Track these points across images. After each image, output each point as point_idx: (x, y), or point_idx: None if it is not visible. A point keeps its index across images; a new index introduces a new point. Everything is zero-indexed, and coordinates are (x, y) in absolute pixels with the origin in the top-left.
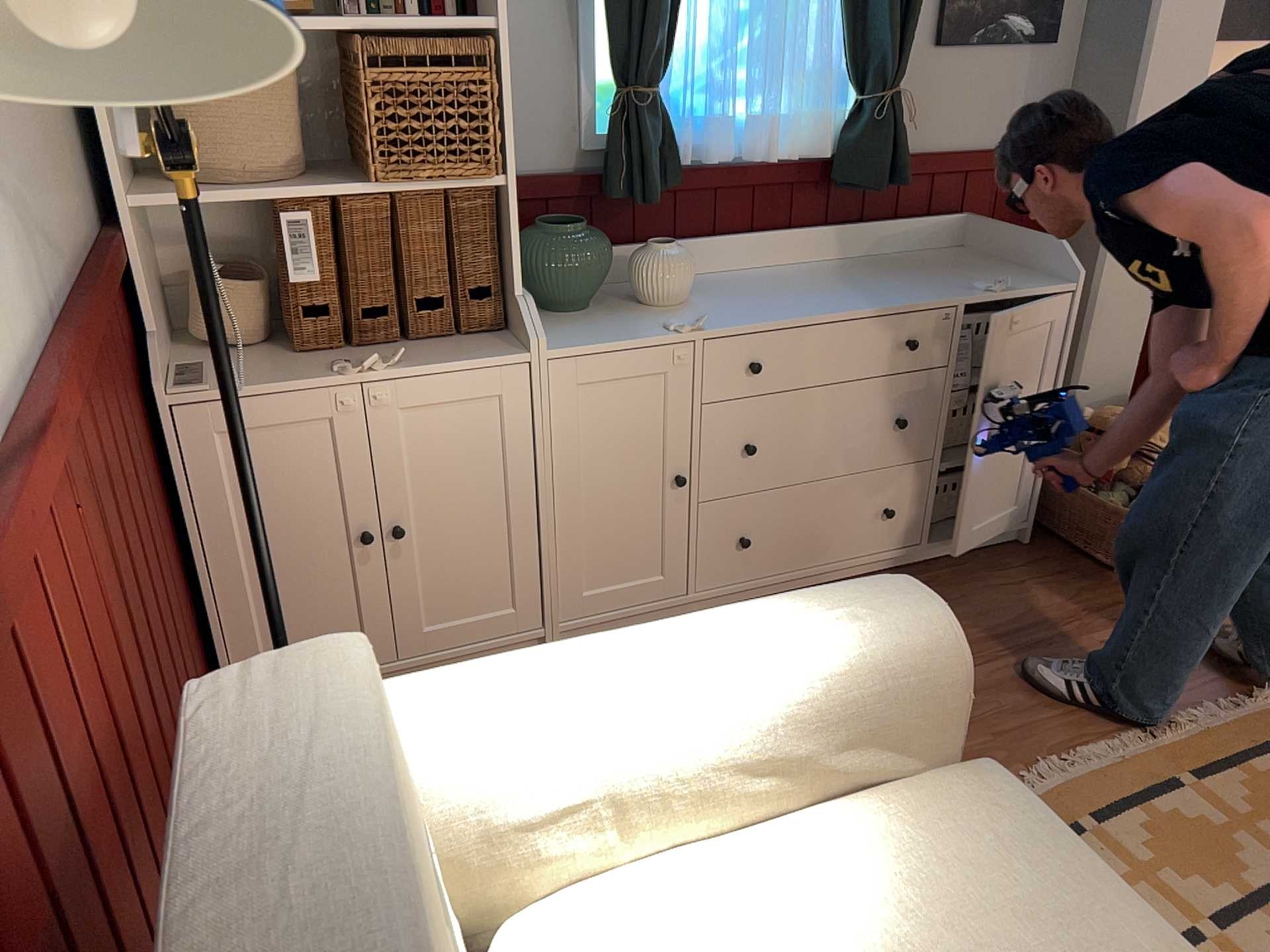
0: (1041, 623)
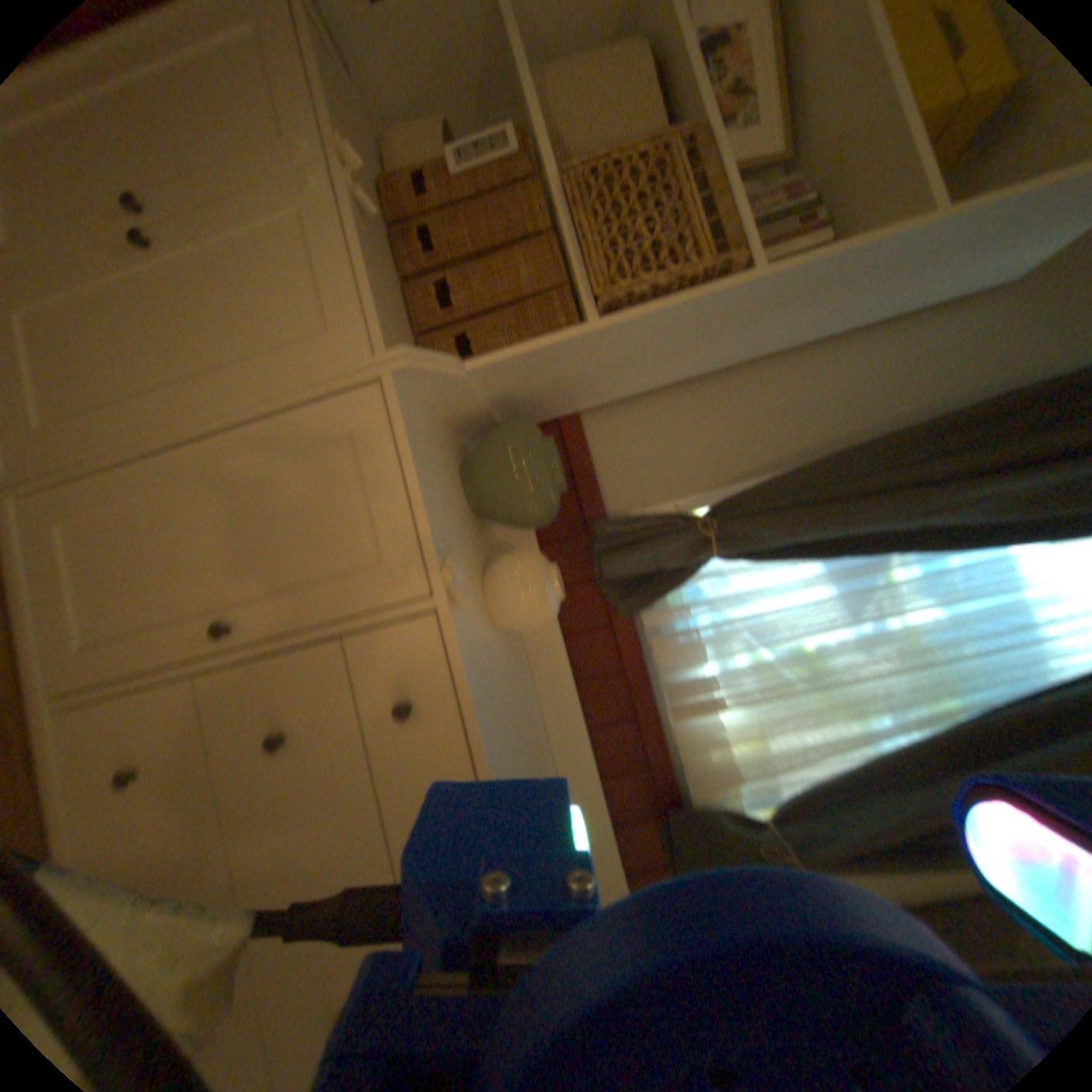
0: None
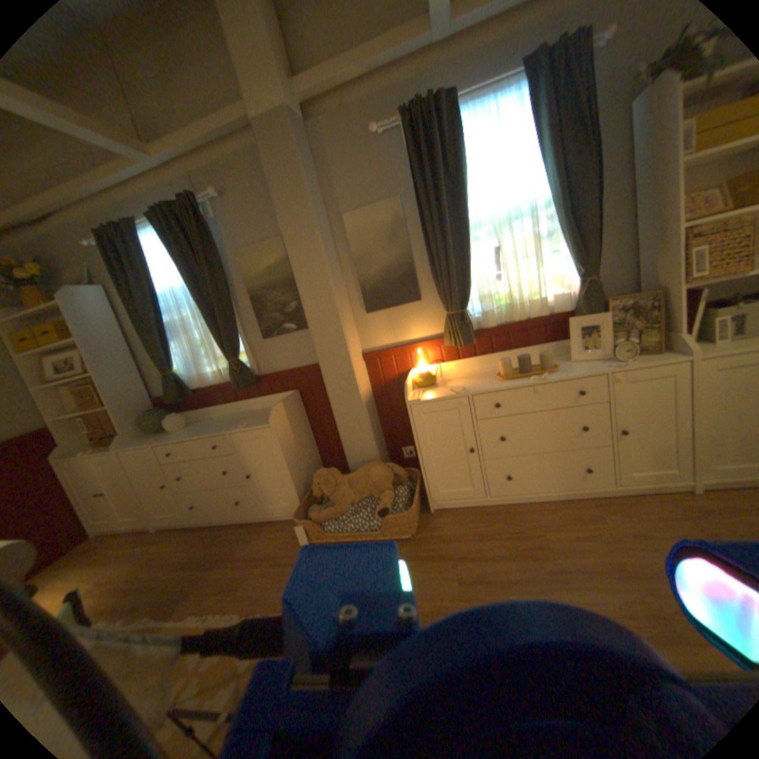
0: (250, 558)
